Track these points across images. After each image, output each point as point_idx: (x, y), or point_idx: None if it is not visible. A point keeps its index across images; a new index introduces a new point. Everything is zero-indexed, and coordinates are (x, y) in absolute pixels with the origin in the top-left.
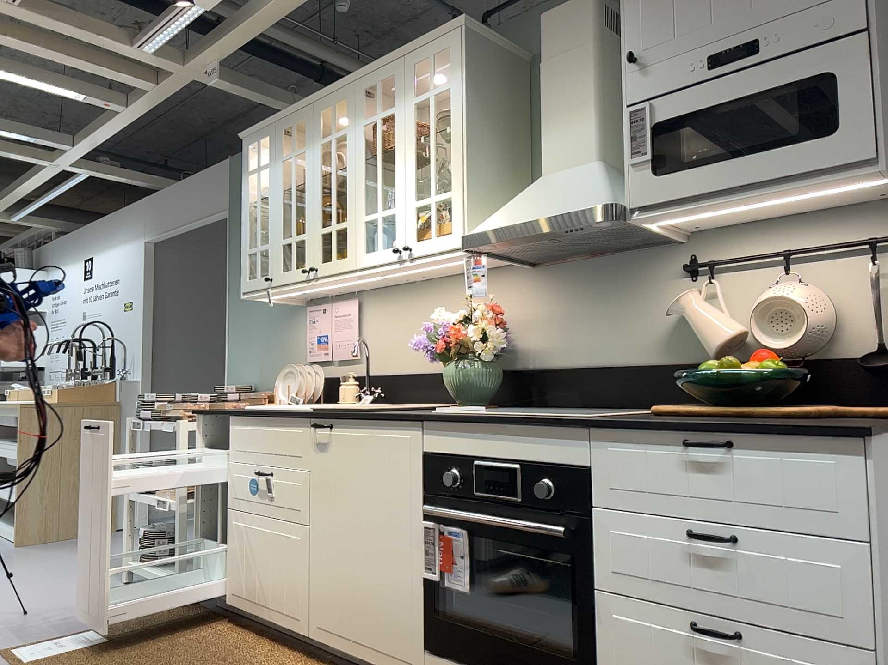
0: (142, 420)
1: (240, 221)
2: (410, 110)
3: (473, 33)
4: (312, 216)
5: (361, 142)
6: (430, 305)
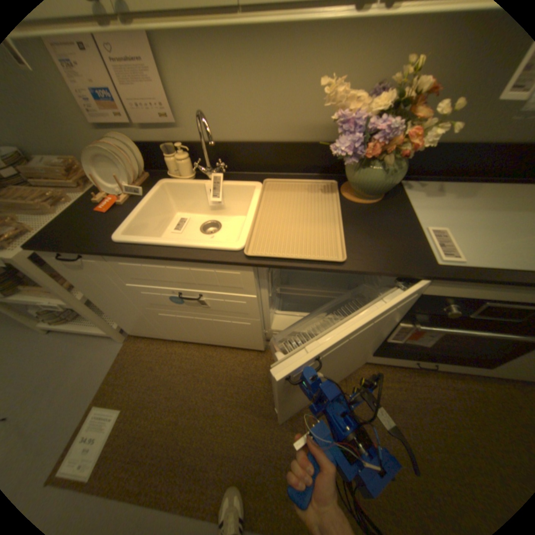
0: None
1: None
2: None
3: None
4: None
5: None
6: (278, 53)
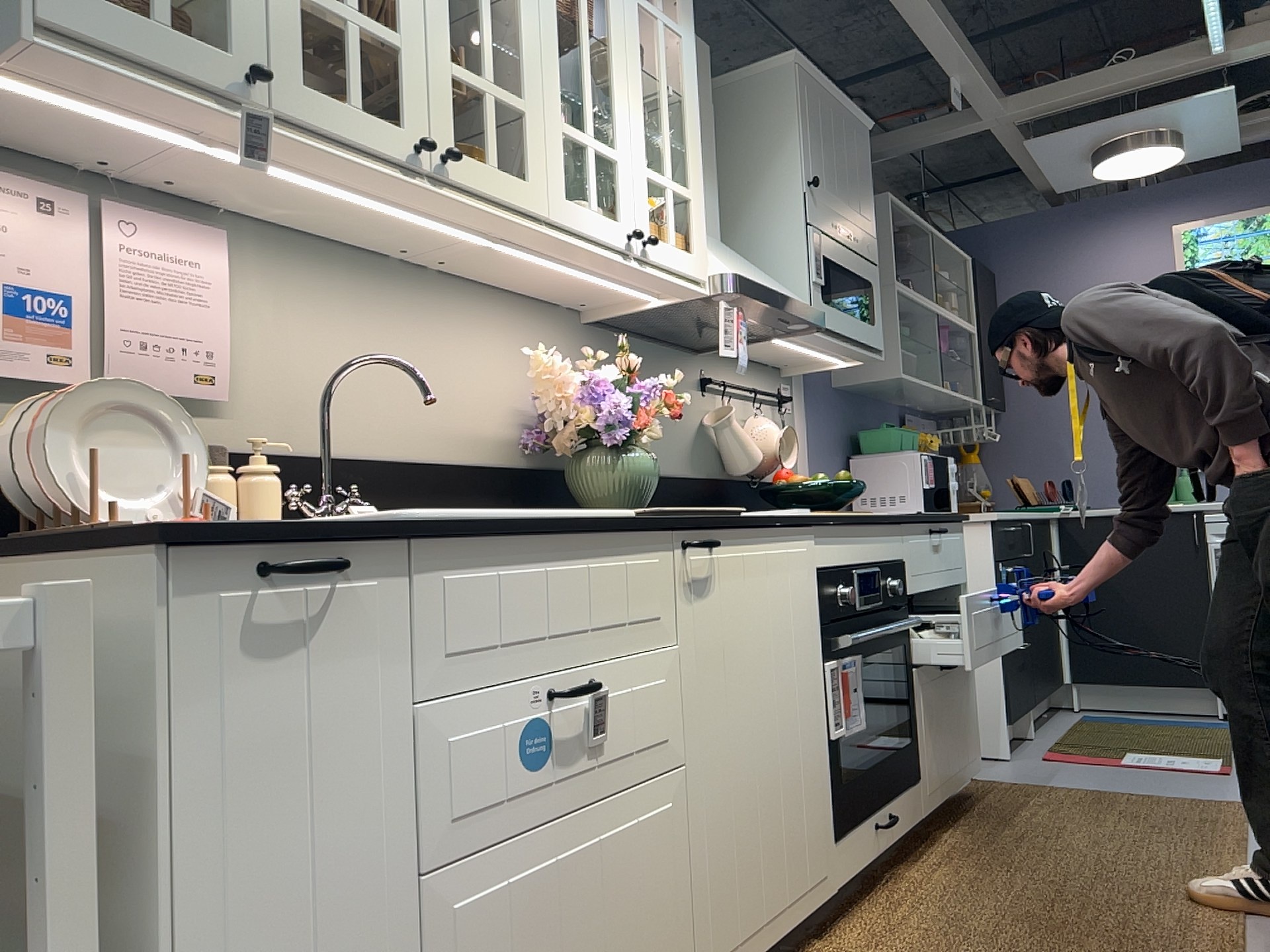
0: None
1: None
2: (633, 5)
3: None
4: (422, 9)
5: None
6: (427, 324)
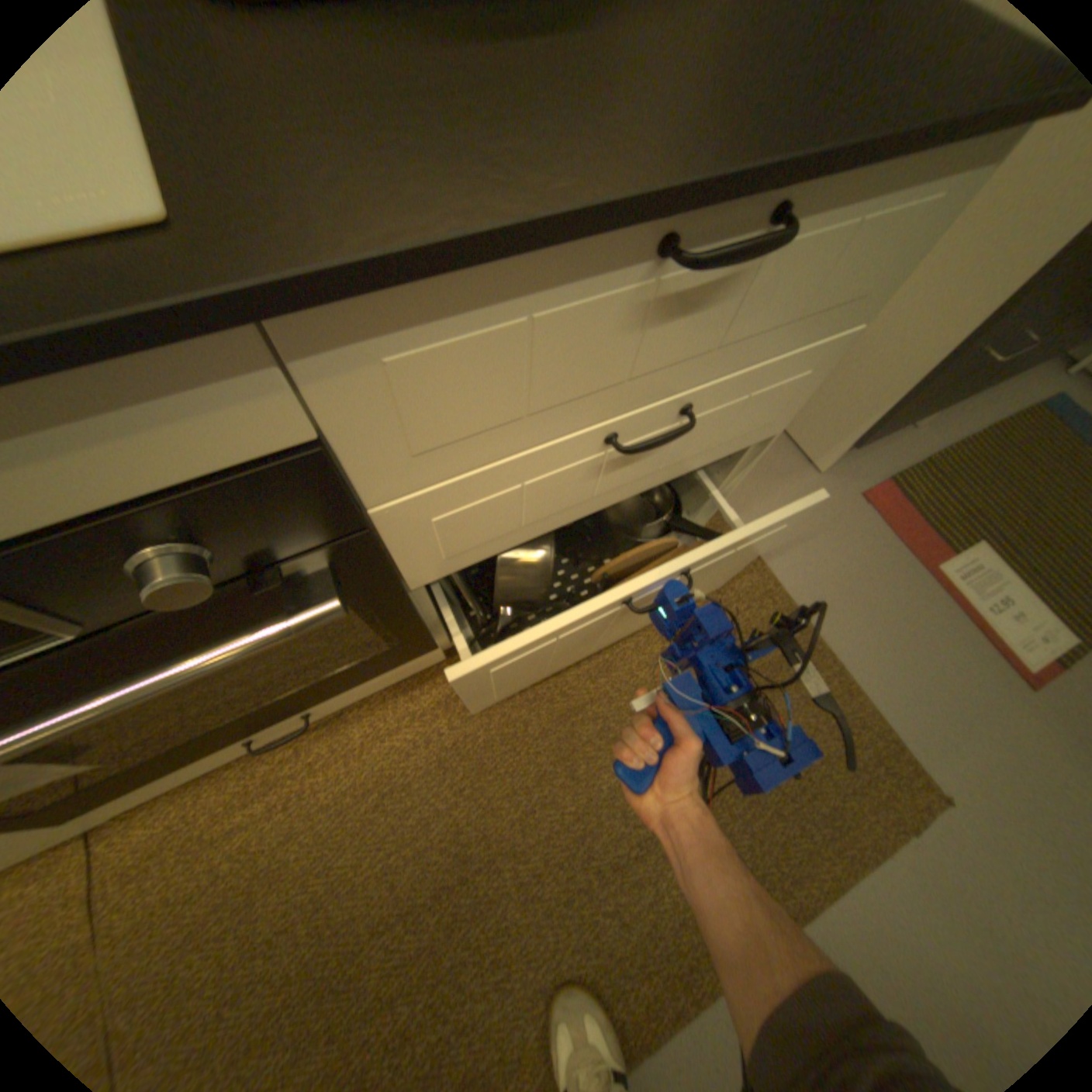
0: None
1: None
2: None
3: None
4: None
5: None
6: None
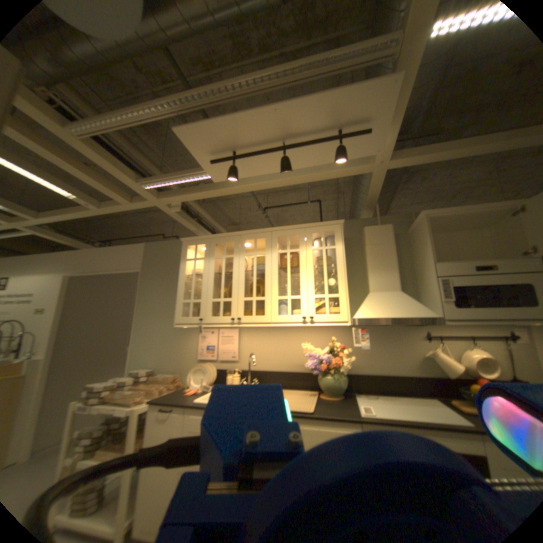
0: (89, 404)
1: (150, 276)
2: (310, 251)
3: (342, 226)
4: (238, 290)
5: (276, 260)
6: (287, 337)
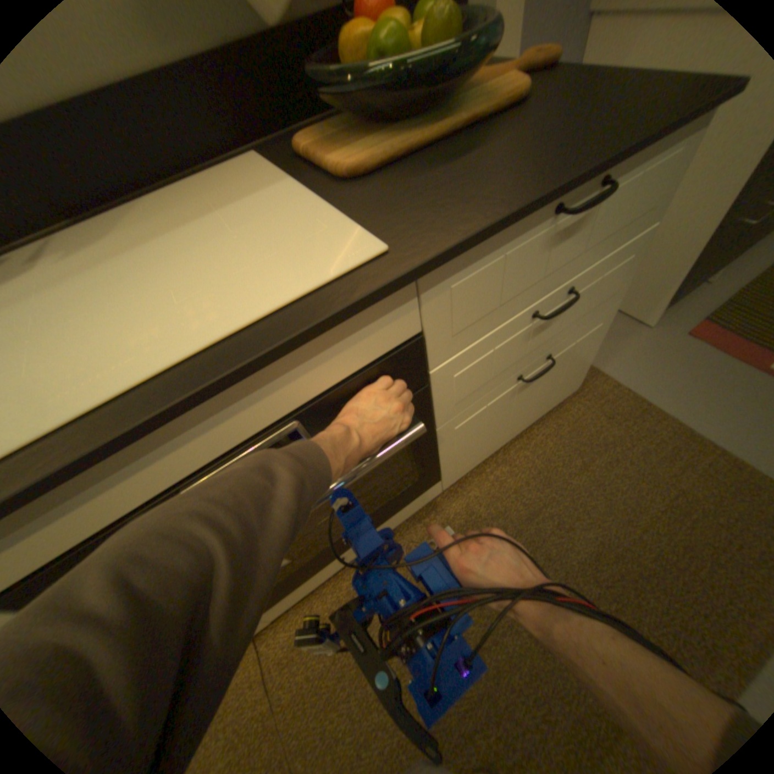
0: None
1: None
2: None
3: None
4: None
5: None
6: None
